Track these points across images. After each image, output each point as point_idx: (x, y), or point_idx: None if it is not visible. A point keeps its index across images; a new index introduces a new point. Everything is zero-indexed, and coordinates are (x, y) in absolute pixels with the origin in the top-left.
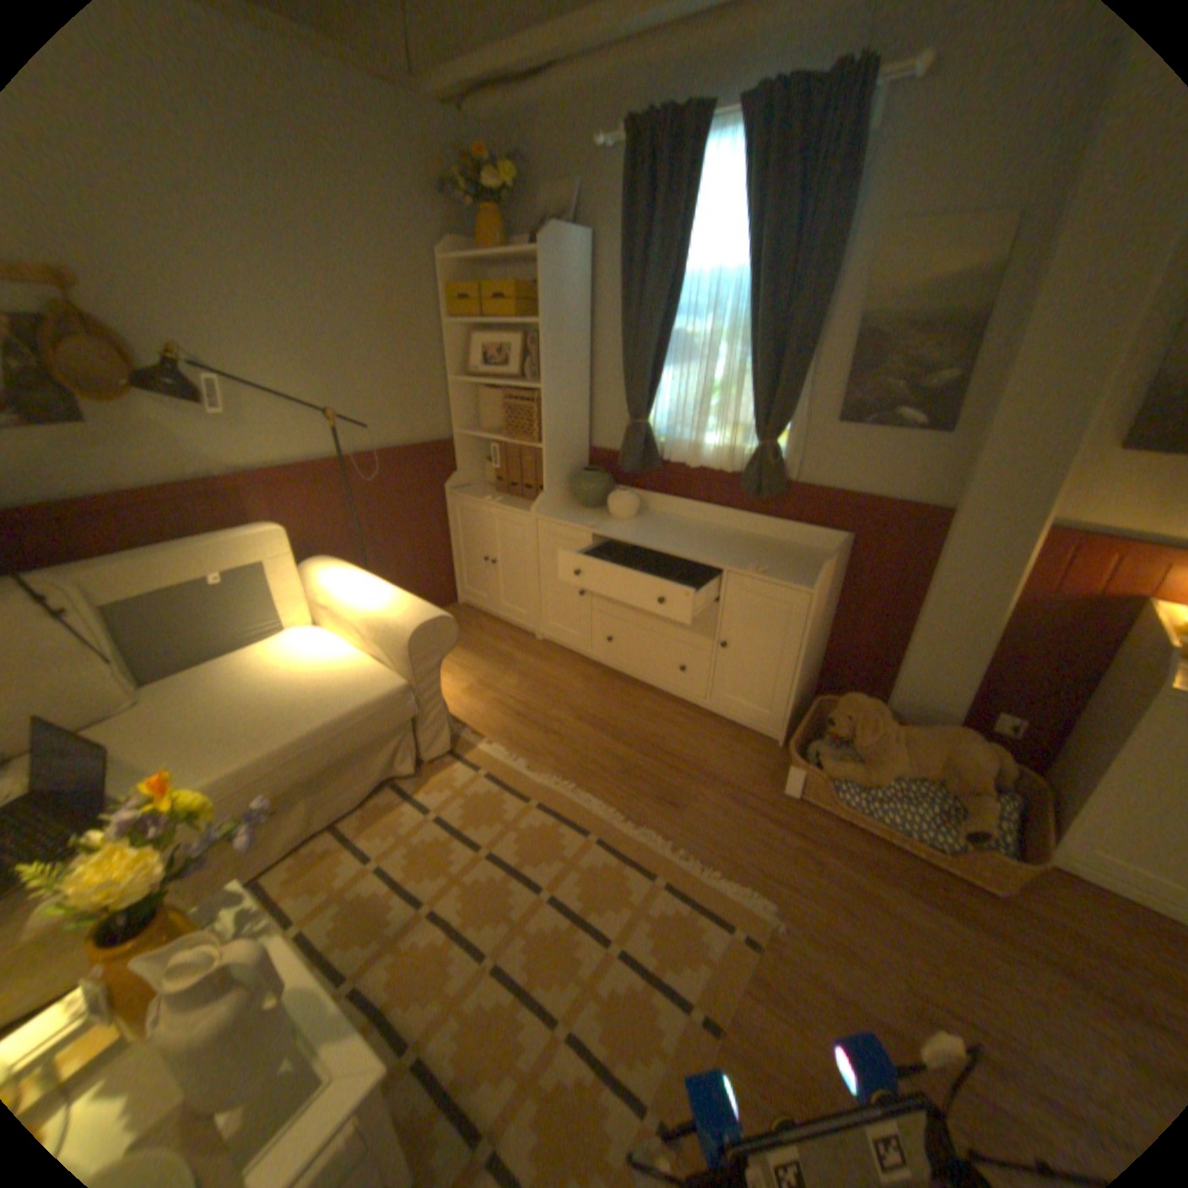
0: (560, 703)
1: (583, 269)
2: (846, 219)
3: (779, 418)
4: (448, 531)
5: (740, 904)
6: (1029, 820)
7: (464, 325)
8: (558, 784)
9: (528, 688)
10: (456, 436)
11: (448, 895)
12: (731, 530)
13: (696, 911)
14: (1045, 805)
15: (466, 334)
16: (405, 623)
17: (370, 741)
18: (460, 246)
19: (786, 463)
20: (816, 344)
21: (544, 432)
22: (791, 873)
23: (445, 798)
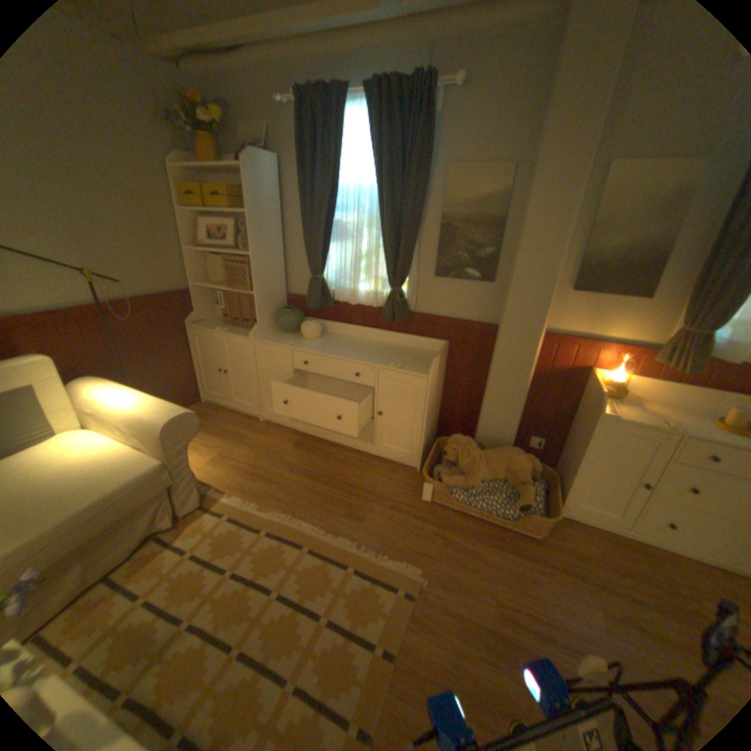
0: (278, 462)
1: (274, 179)
2: (428, 160)
3: (401, 274)
4: (190, 352)
5: (400, 573)
6: (549, 493)
7: (192, 211)
8: (279, 517)
9: (255, 455)
10: (192, 287)
11: (202, 610)
12: (380, 342)
13: (374, 584)
14: (556, 484)
15: (194, 218)
16: (157, 420)
17: (133, 509)
18: (185, 158)
19: (408, 301)
20: (418, 231)
21: (255, 284)
22: (428, 548)
23: (197, 540)
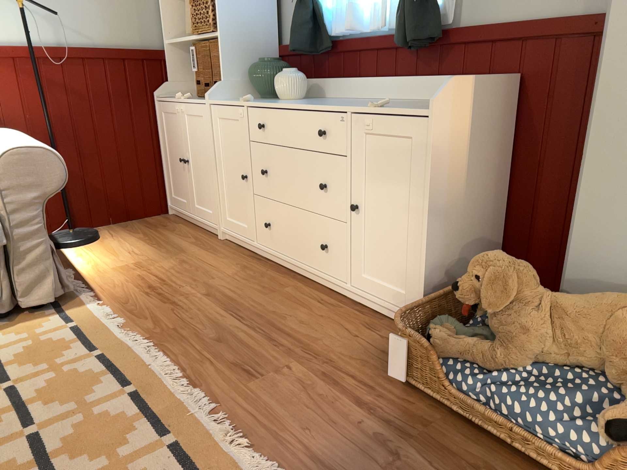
0: (200, 282)
1: None
2: None
3: None
4: (159, 140)
5: None
6: None
7: None
8: (138, 341)
9: (179, 270)
10: (167, 48)
11: None
12: (395, 100)
13: None
14: None
15: None
16: (4, 149)
17: None
18: None
19: (443, 9)
20: None
21: (218, 18)
22: (348, 459)
23: (19, 339)
